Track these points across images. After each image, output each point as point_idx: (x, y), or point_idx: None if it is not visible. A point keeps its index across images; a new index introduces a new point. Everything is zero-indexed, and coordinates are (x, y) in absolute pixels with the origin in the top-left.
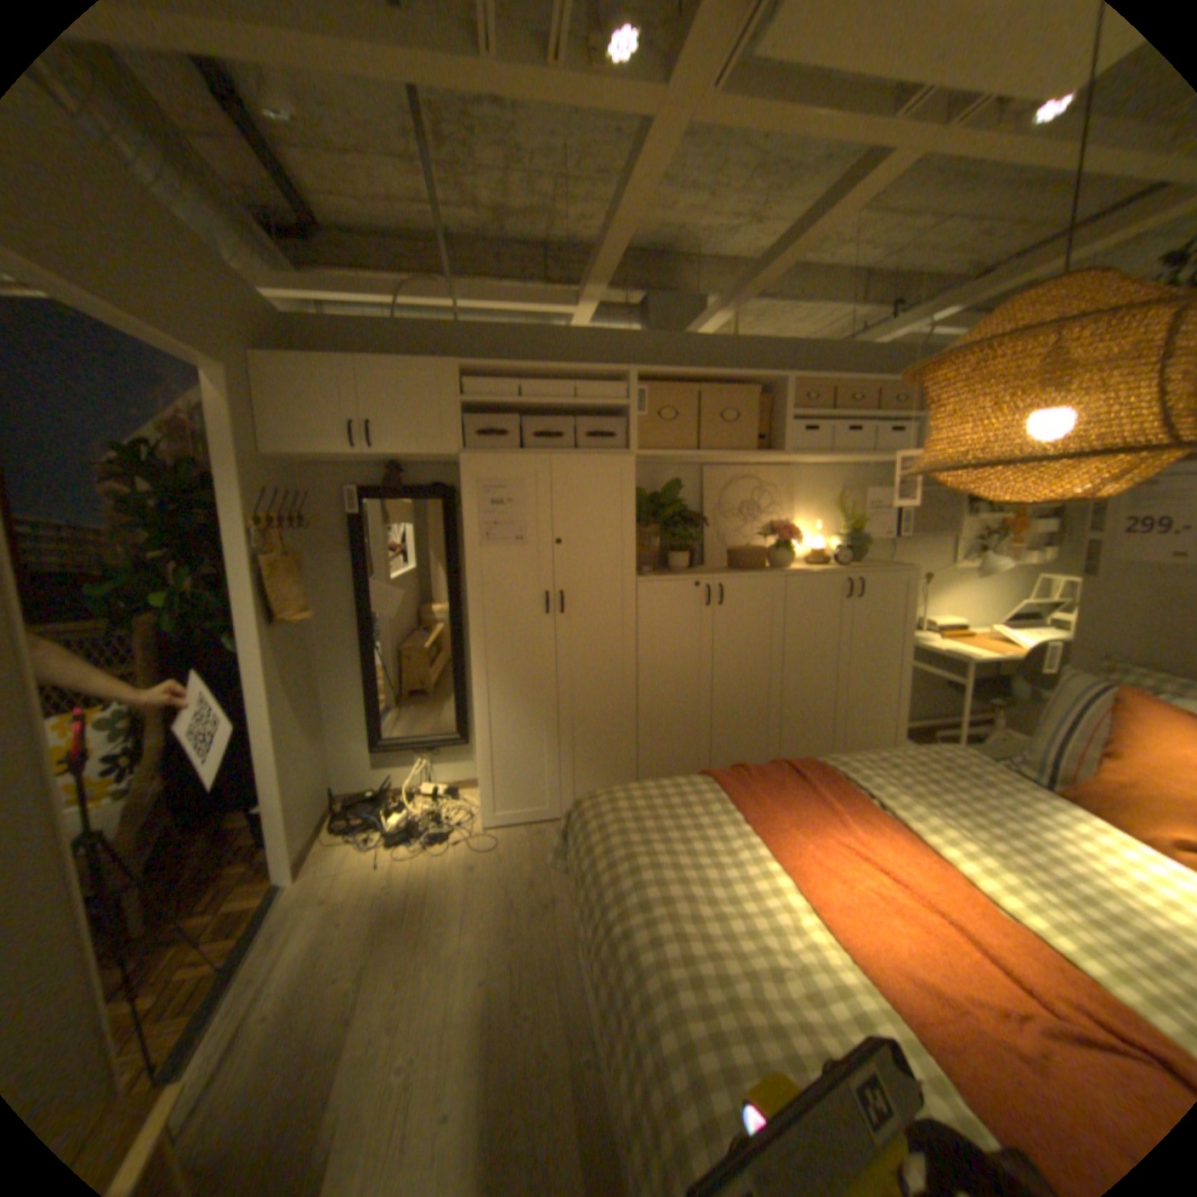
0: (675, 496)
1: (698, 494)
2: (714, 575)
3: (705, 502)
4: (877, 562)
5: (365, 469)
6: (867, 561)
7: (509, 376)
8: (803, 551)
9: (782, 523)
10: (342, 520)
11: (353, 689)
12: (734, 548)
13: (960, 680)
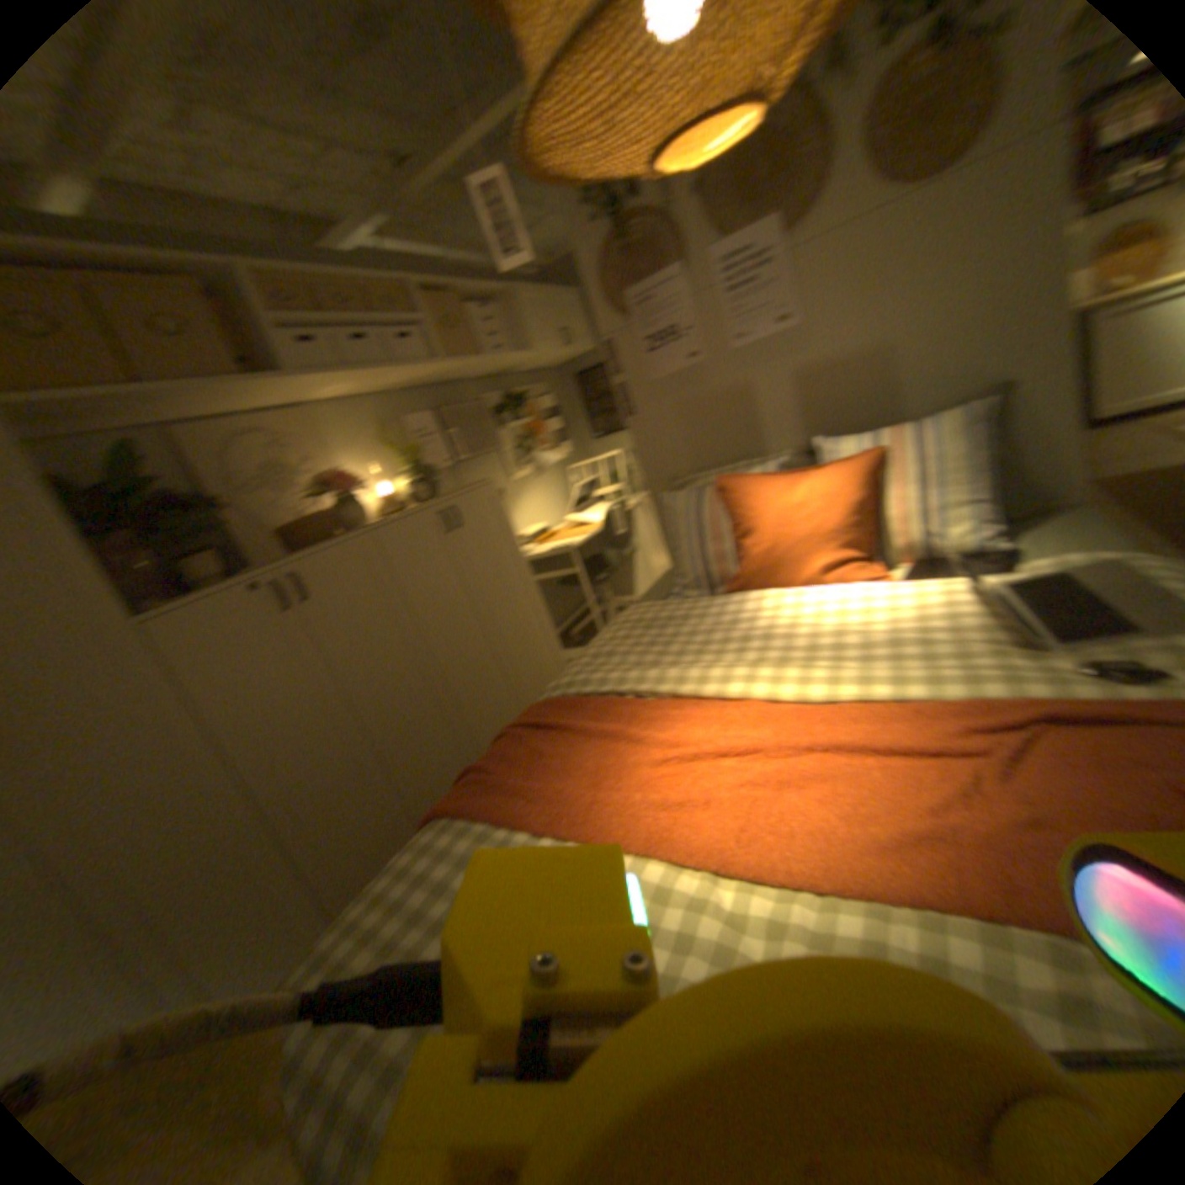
0: (126, 470)
1: (171, 467)
2: (265, 563)
3: (191, 476)
4: (444, 493)
5: None
6: (434, 495)
7: None
8: (365, 505)
9: (322, 477)
10: None
11: None
12: (275, 526)
13: (557, 577)
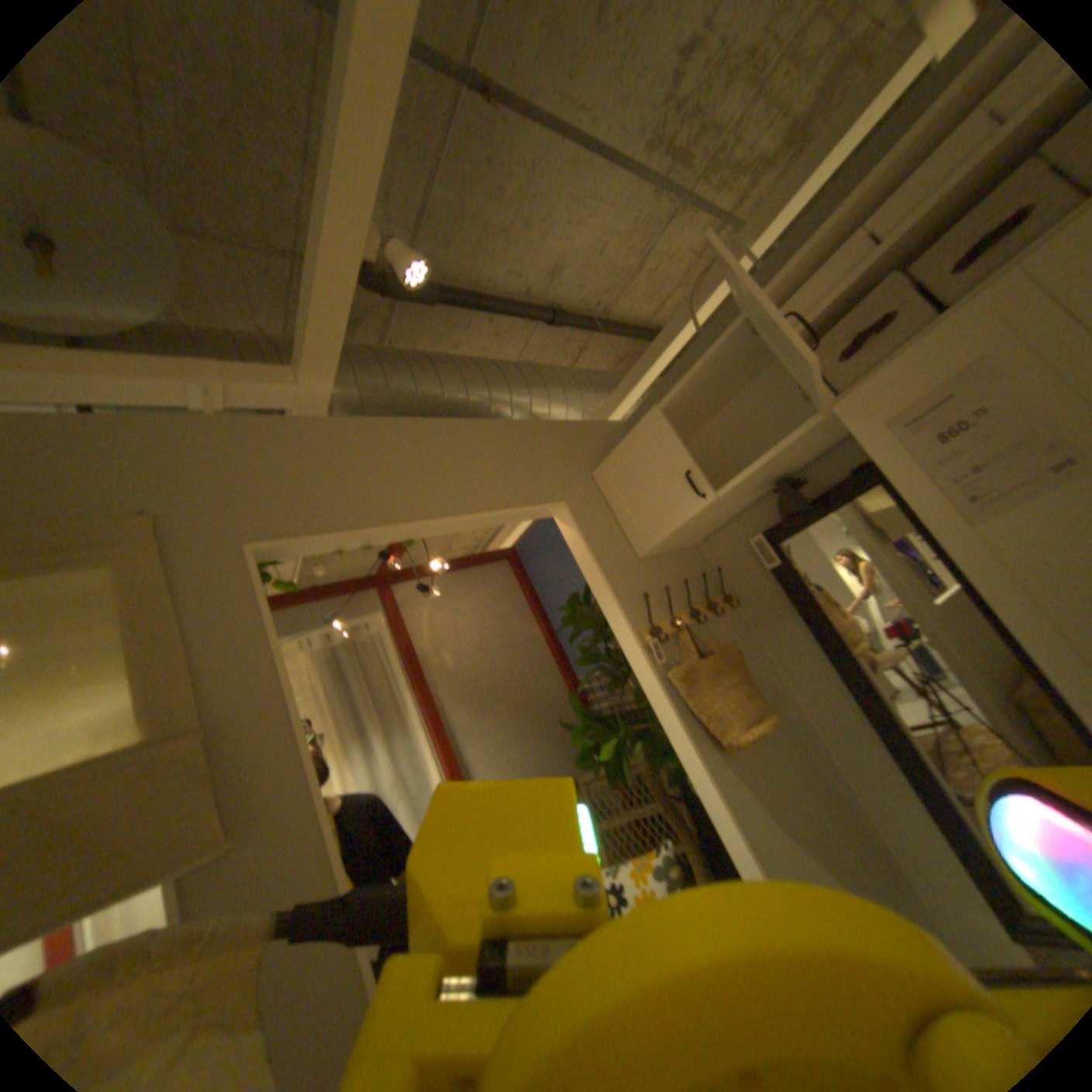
0: None
1: None
2: None
3: None
4: None
5: (758, 505)
6: None
7: (845, 240)
8: None
9: None
10: (767, 577)
11: (911, 810)
12: None
13: None
